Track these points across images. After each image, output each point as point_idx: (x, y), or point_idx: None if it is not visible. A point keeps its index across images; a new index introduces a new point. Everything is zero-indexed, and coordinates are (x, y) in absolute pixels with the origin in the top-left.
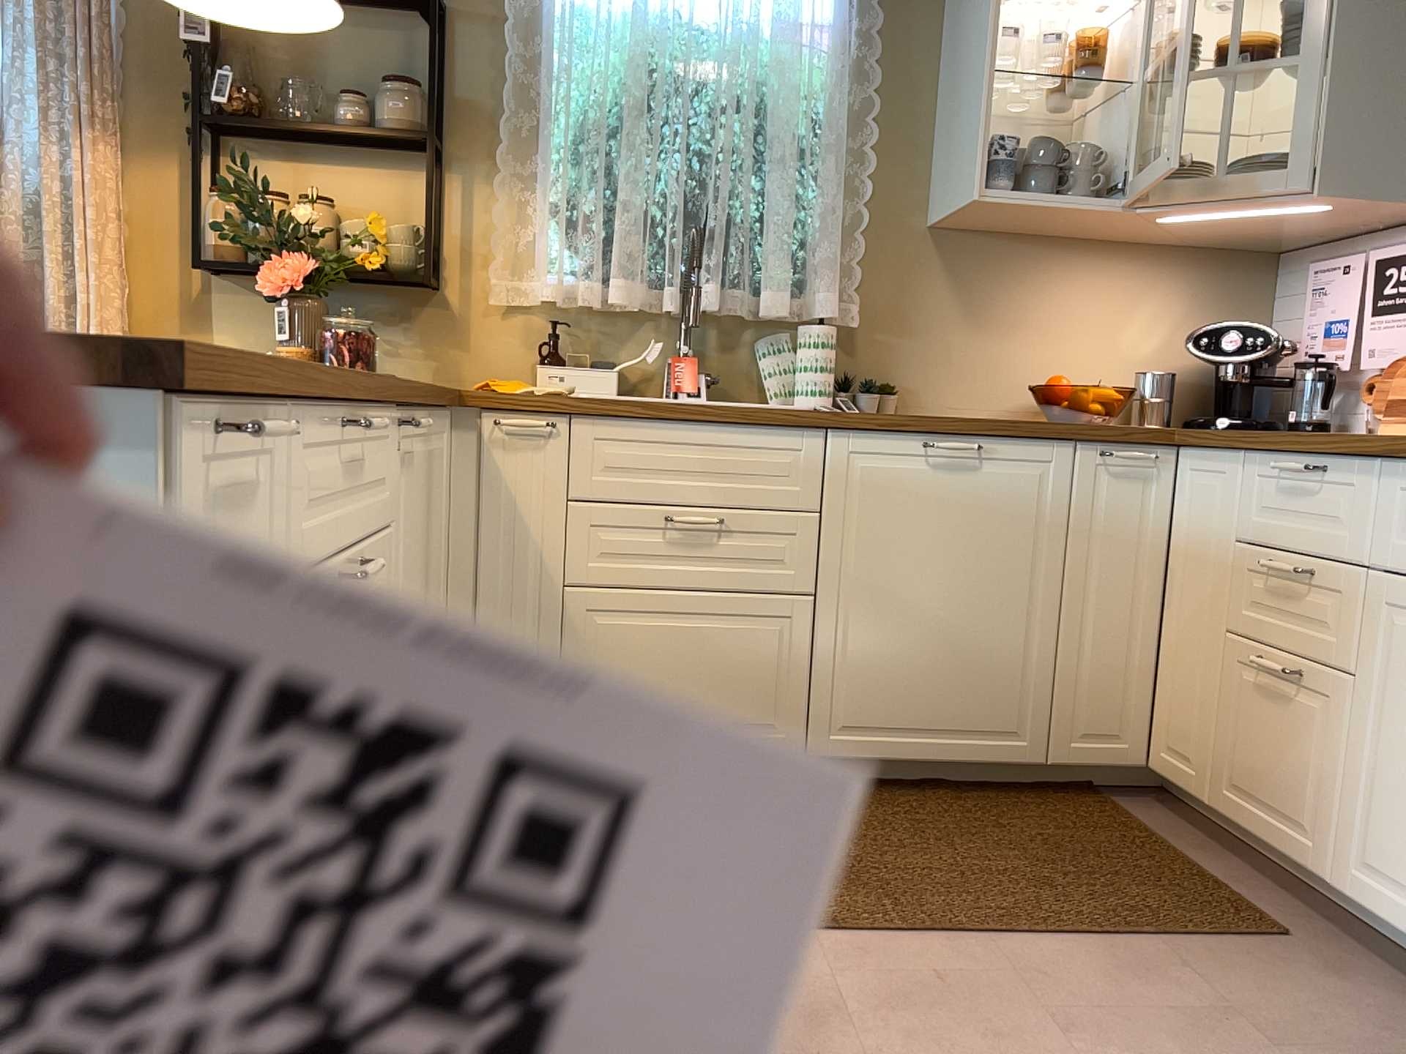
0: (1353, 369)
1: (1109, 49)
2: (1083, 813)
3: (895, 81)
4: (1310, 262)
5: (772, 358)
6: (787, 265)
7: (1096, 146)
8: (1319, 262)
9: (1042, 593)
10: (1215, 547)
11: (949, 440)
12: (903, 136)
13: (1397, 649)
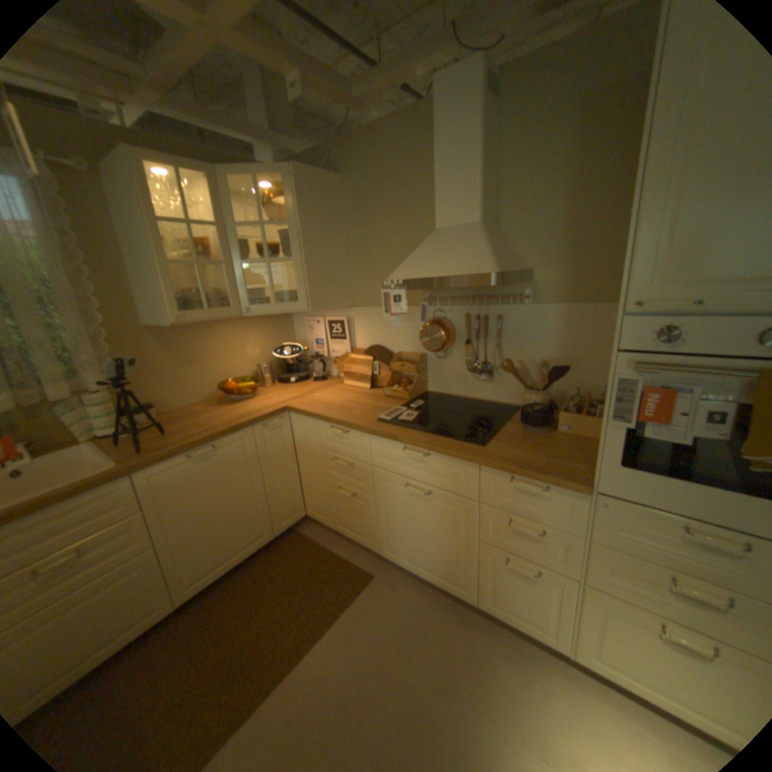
0: (325, 353)
1: (207, 241)
2: (291, 548)
3: (89, 254)
4: (301, 314)
5: (66, 418)
6: (56, 373)
7: (216, 290)
8: (304, 315)
9: (254, 486)
10: (311, 448)
11: (196, 451)
12: (107, 283)
13: (385, 490)
